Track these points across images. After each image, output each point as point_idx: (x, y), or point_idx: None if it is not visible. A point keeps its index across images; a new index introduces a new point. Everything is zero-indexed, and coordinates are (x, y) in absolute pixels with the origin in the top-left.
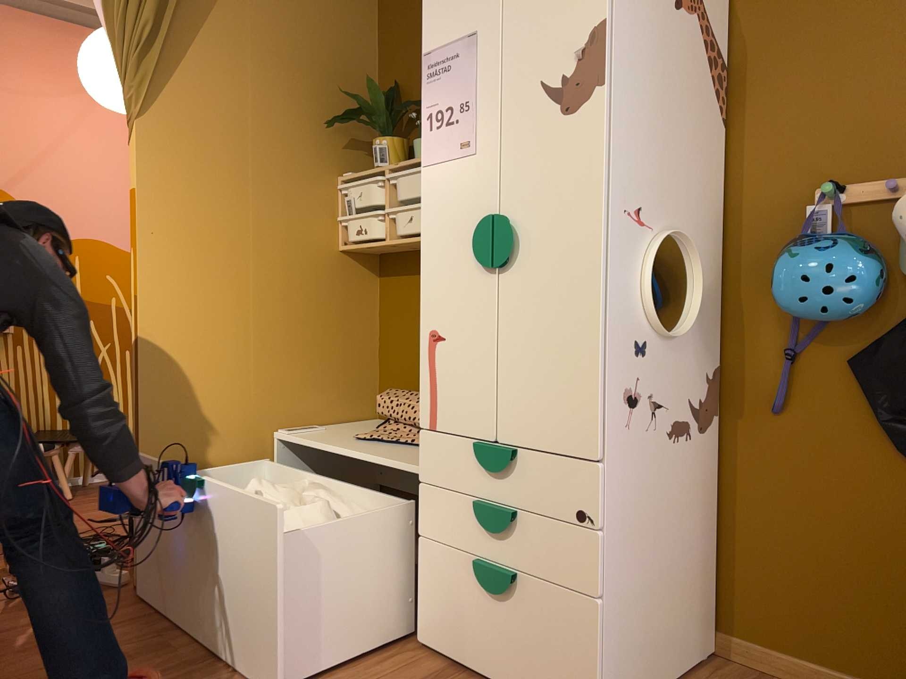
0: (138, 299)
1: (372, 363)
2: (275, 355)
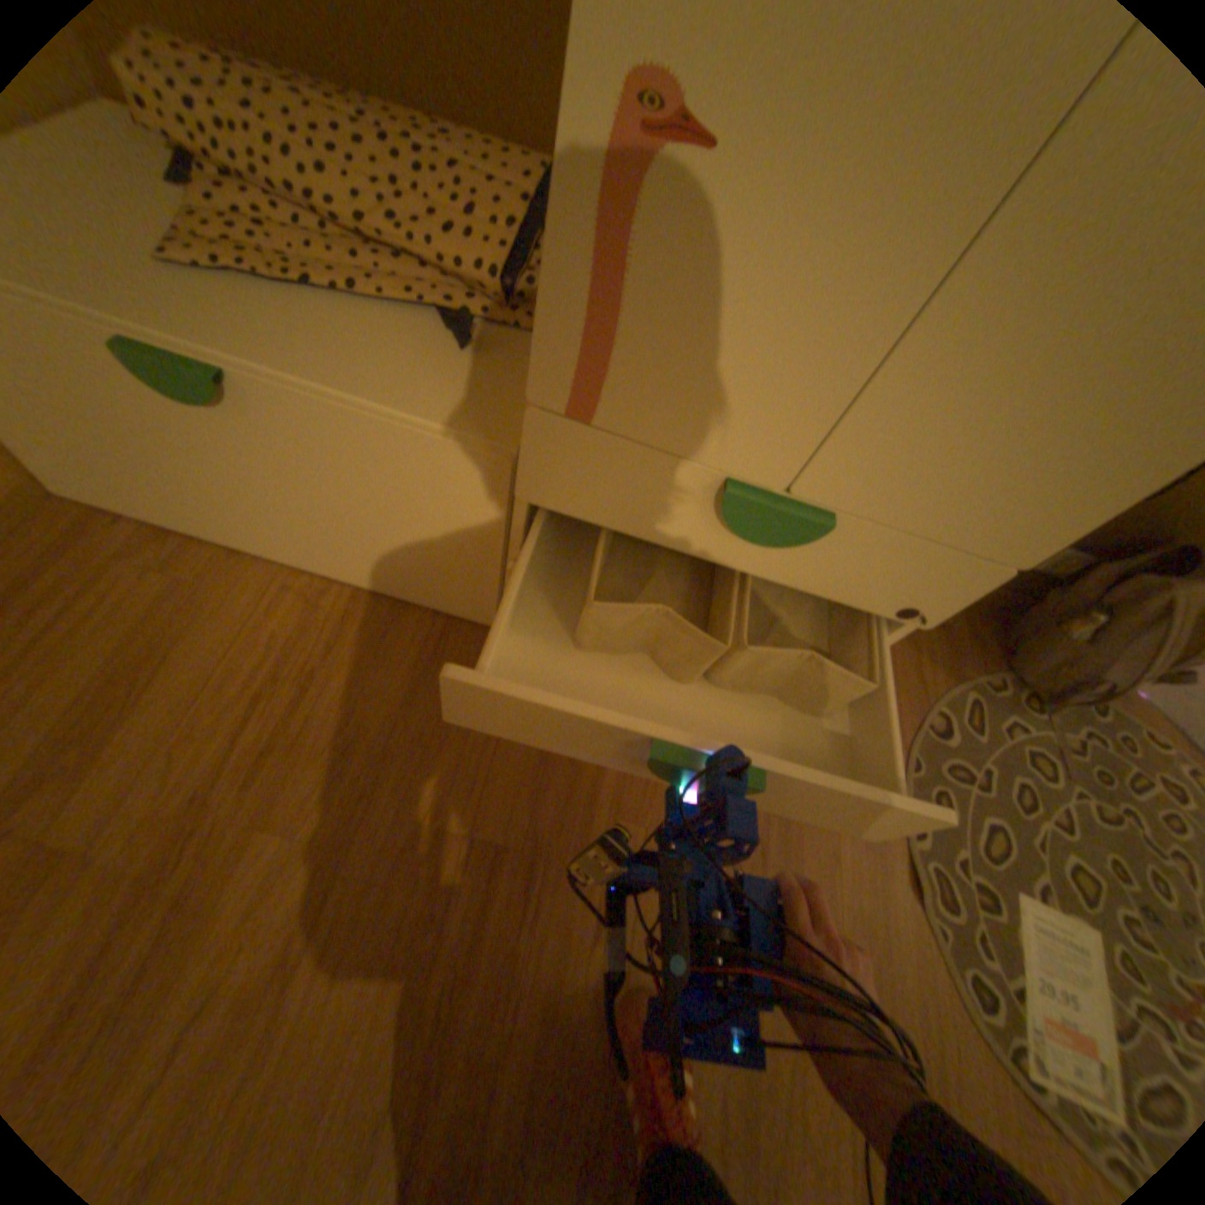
0: None
1: None
2: None
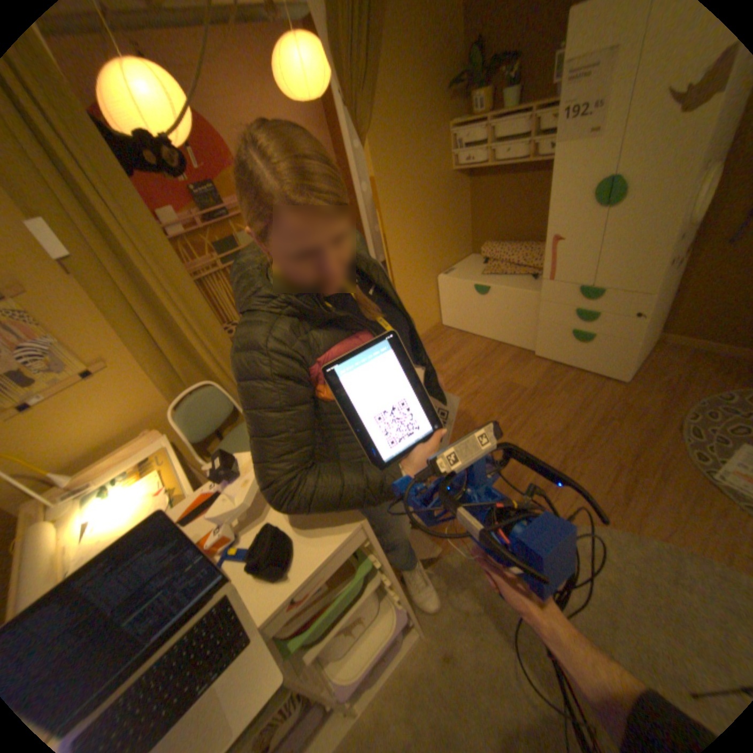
0: (385, 236)
1: (468, 226)
2: (434, 239)
